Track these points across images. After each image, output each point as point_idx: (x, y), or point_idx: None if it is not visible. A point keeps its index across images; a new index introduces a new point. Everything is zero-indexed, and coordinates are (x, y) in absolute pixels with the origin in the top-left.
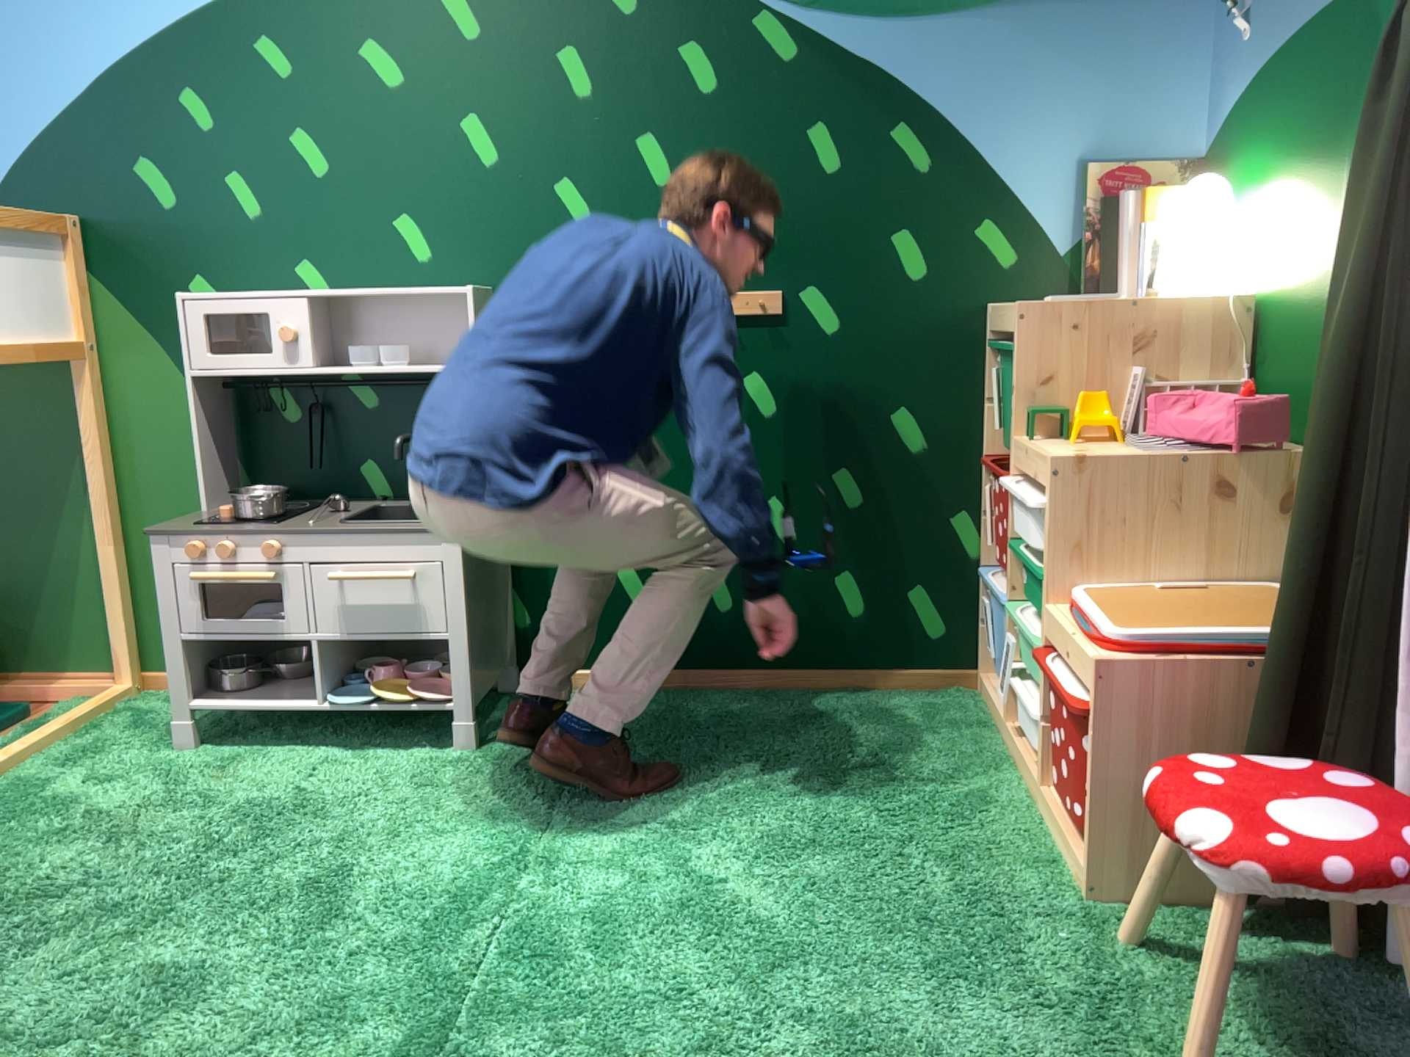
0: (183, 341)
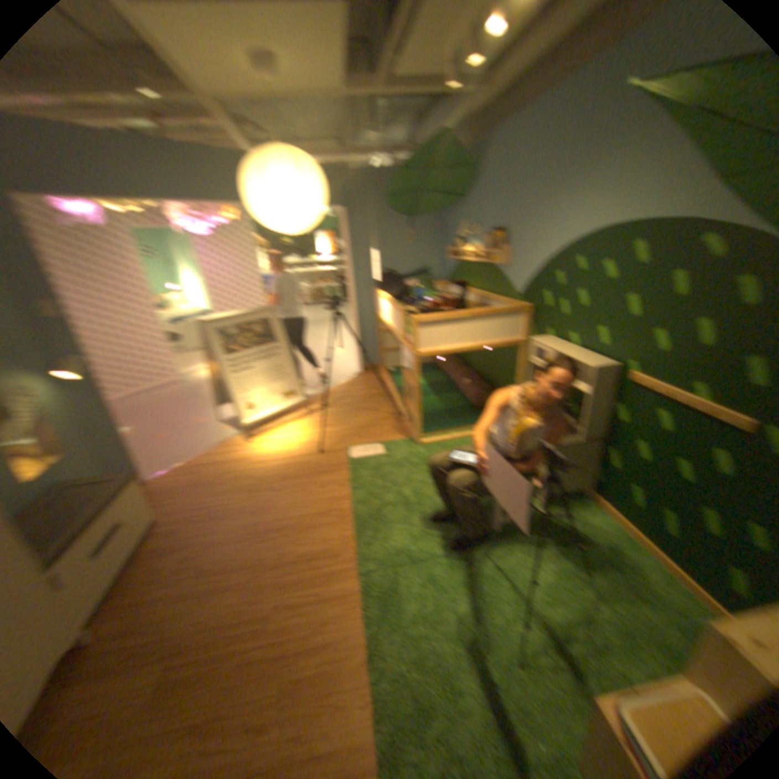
0: (529, 351)
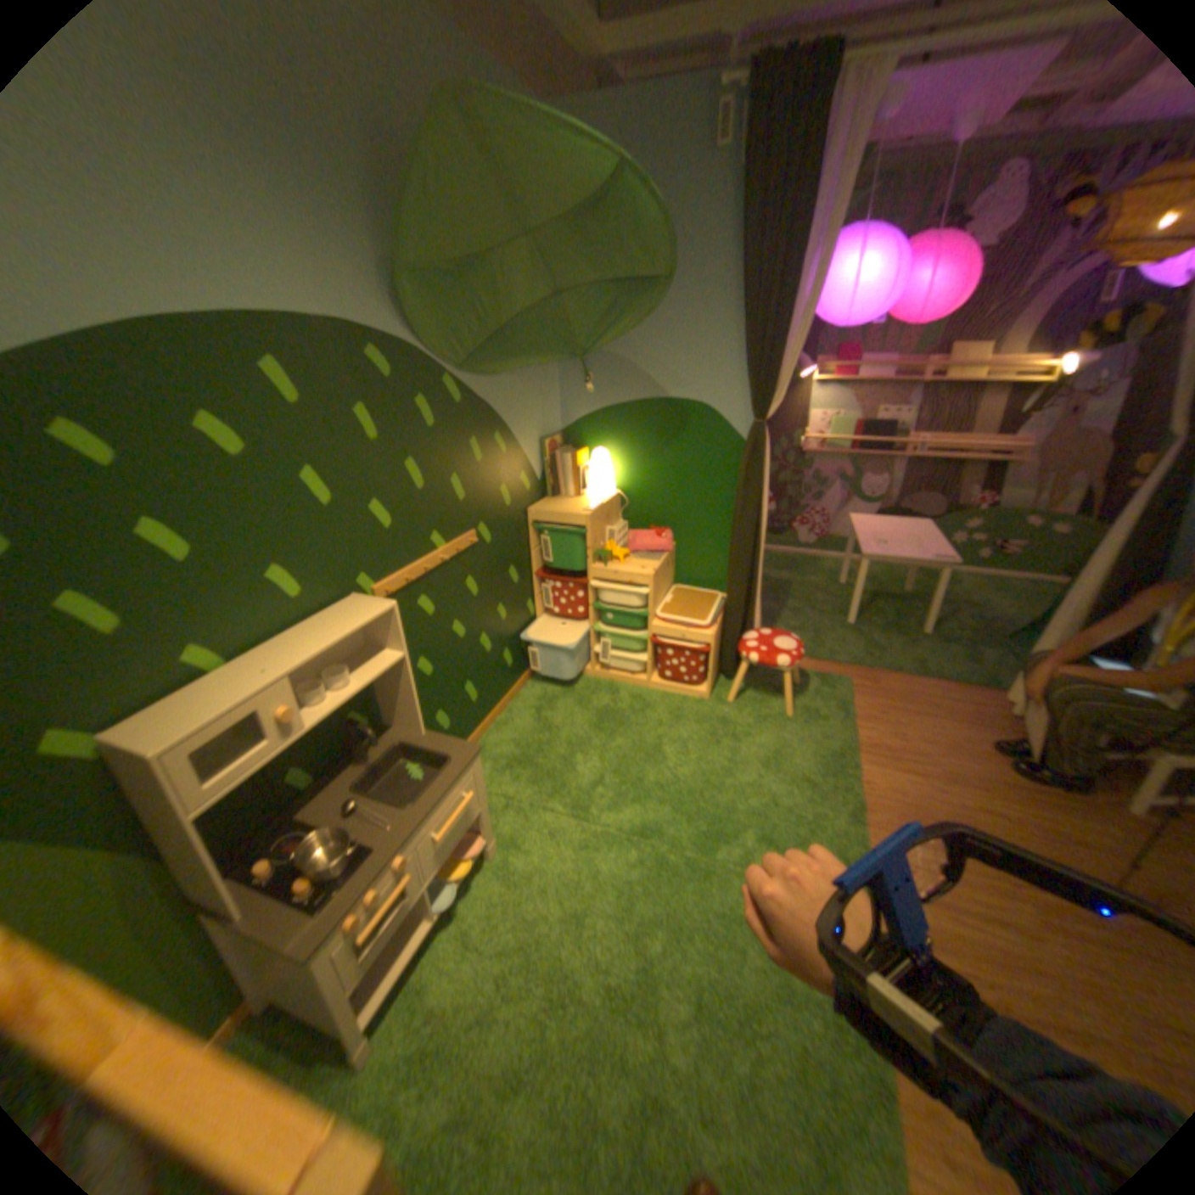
0: (168, 794)
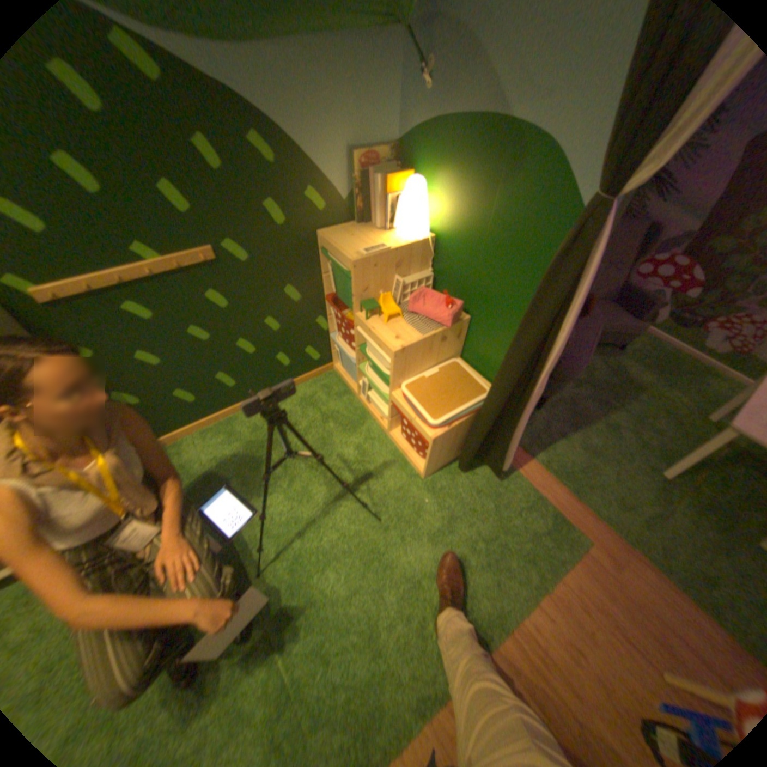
0: None
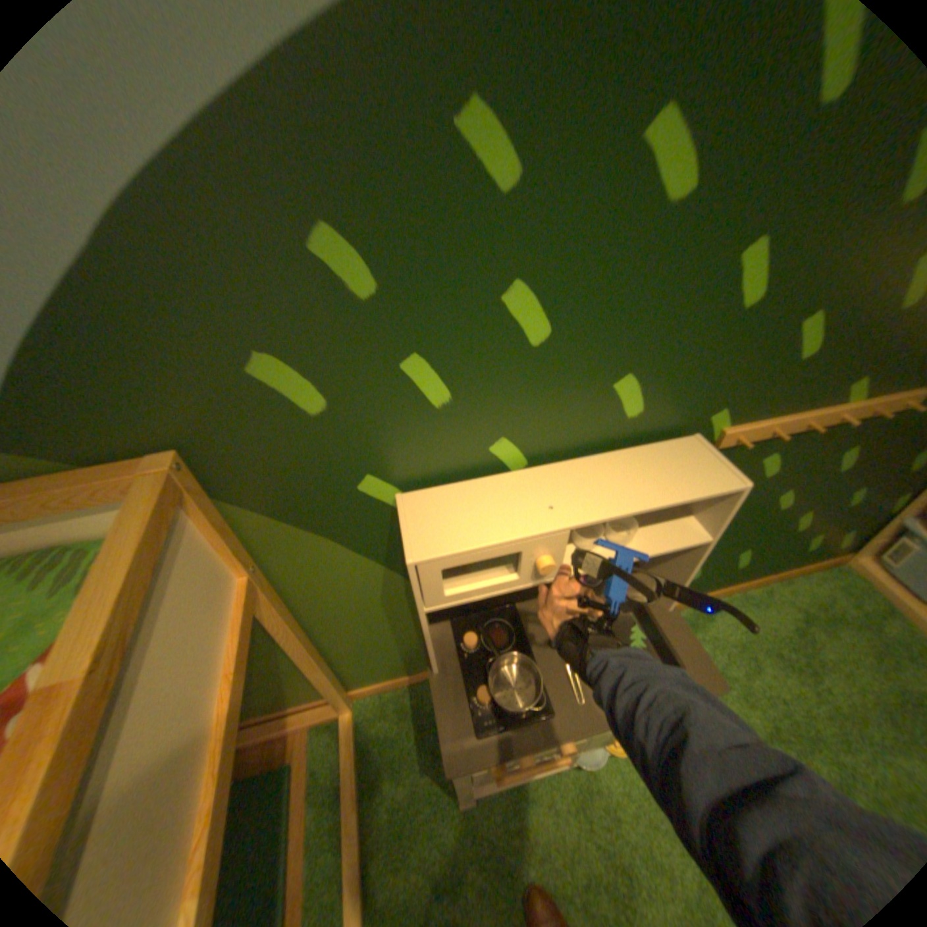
0: (416, 590)
